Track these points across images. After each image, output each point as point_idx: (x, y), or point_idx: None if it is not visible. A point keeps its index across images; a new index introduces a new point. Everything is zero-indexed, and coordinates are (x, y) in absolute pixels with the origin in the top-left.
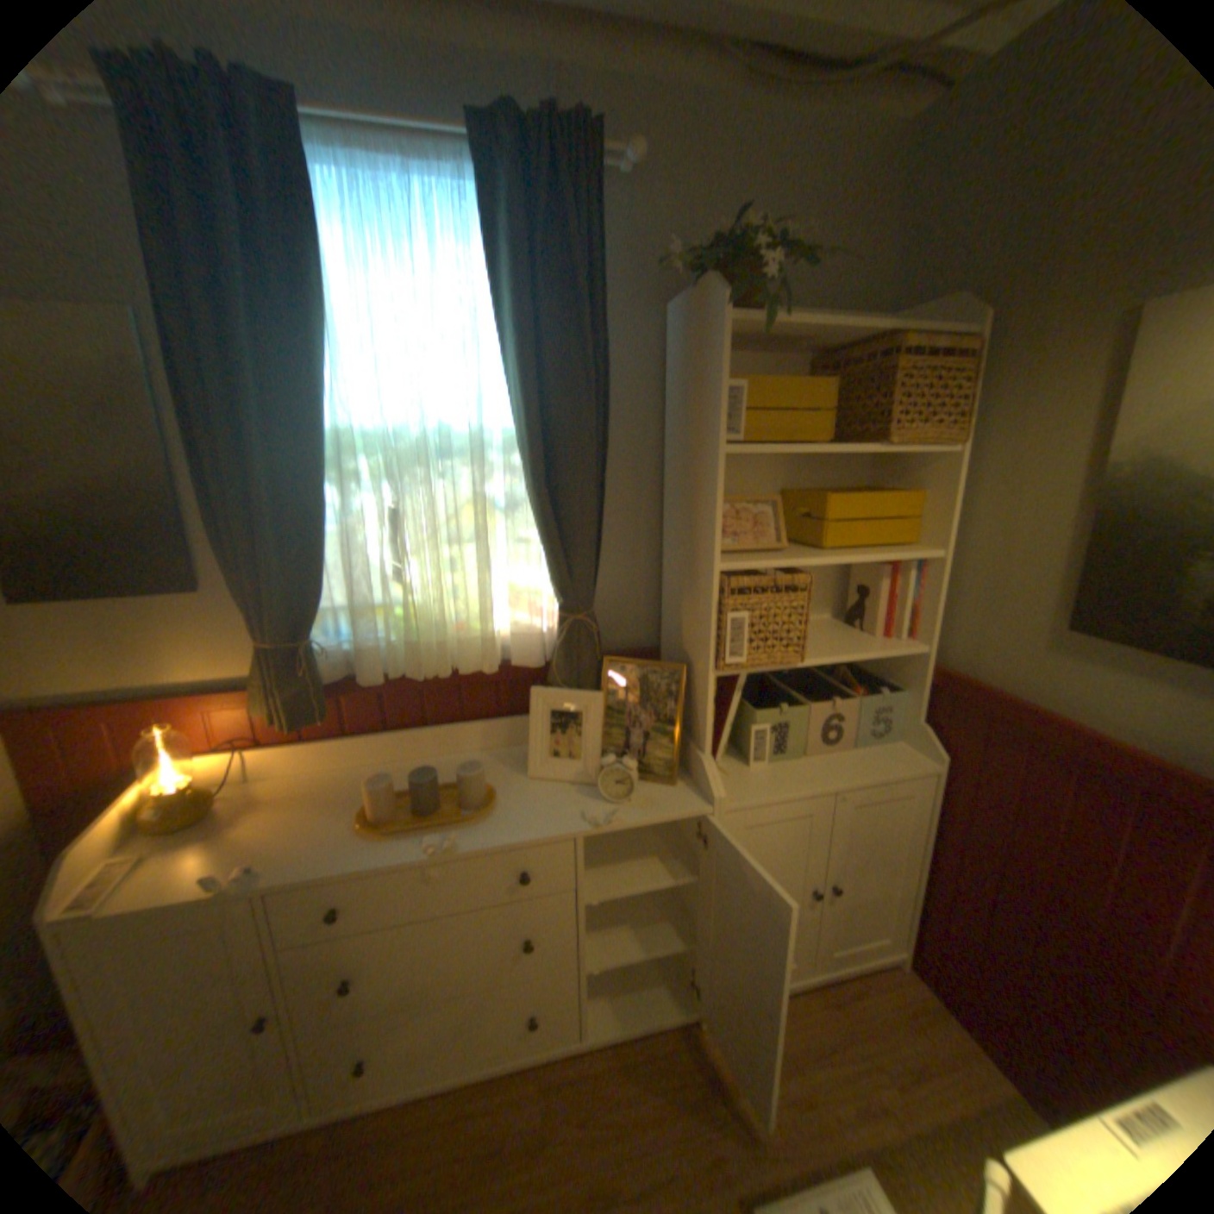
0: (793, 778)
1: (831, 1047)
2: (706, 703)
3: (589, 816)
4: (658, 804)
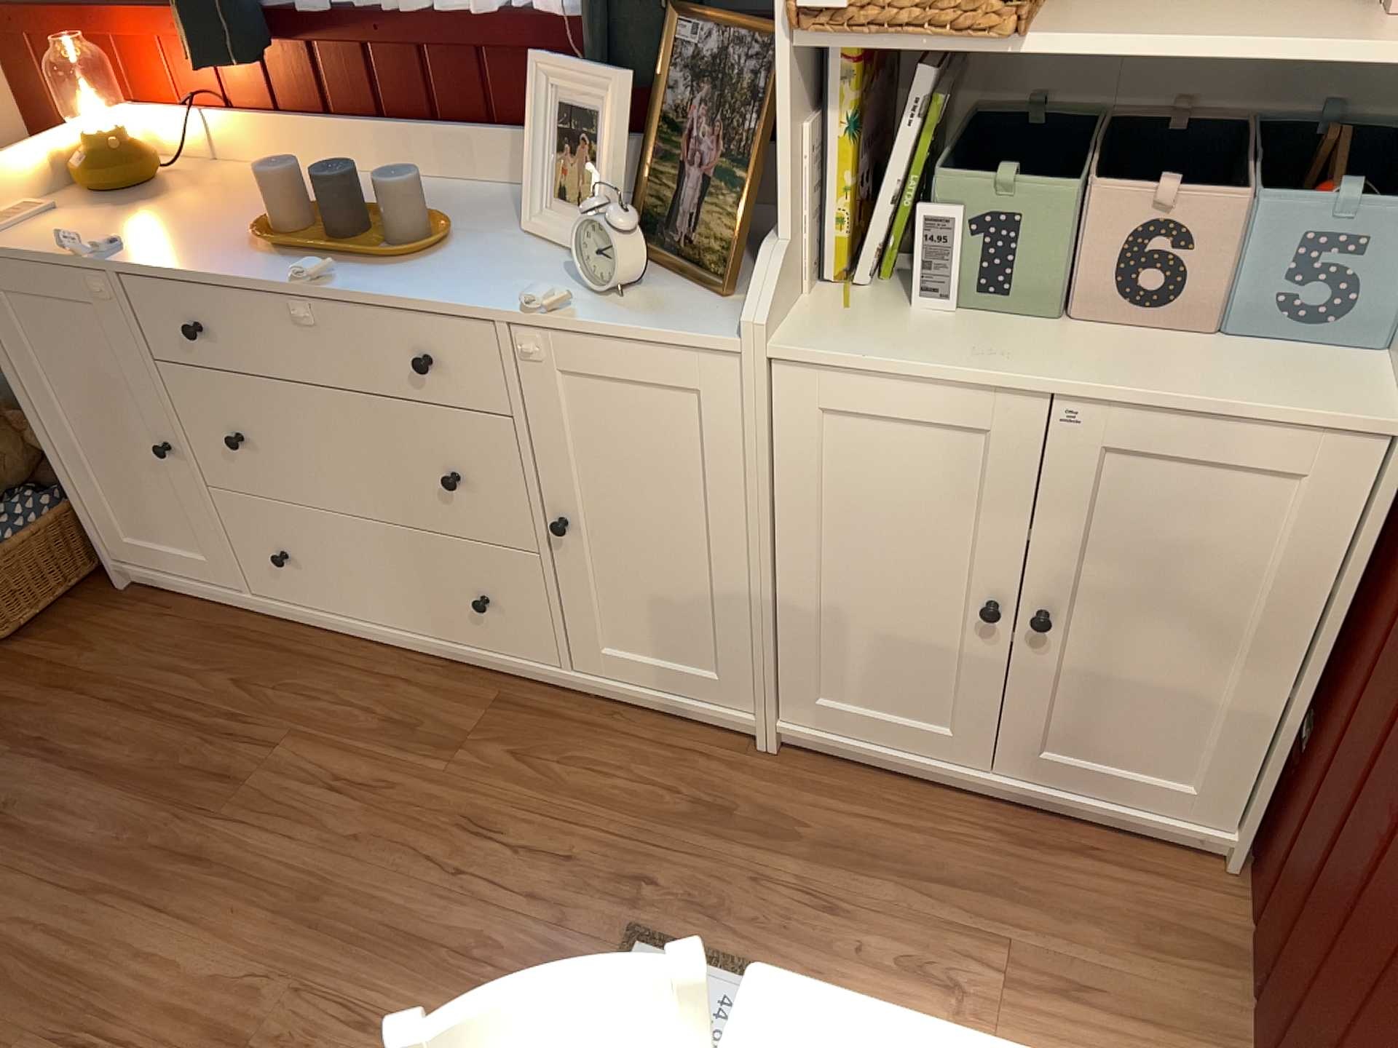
0: (972, 347)
1: (945, 863)
2: (781, 125)
3: (535, 298)
4: (664, 315)
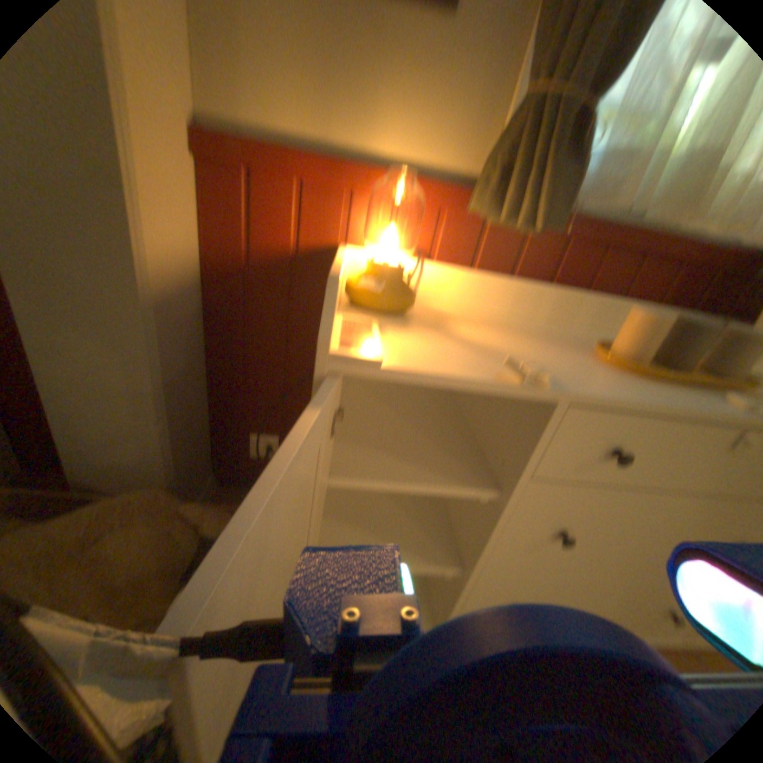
0: None
1: None
2: None
3: None
4: None
